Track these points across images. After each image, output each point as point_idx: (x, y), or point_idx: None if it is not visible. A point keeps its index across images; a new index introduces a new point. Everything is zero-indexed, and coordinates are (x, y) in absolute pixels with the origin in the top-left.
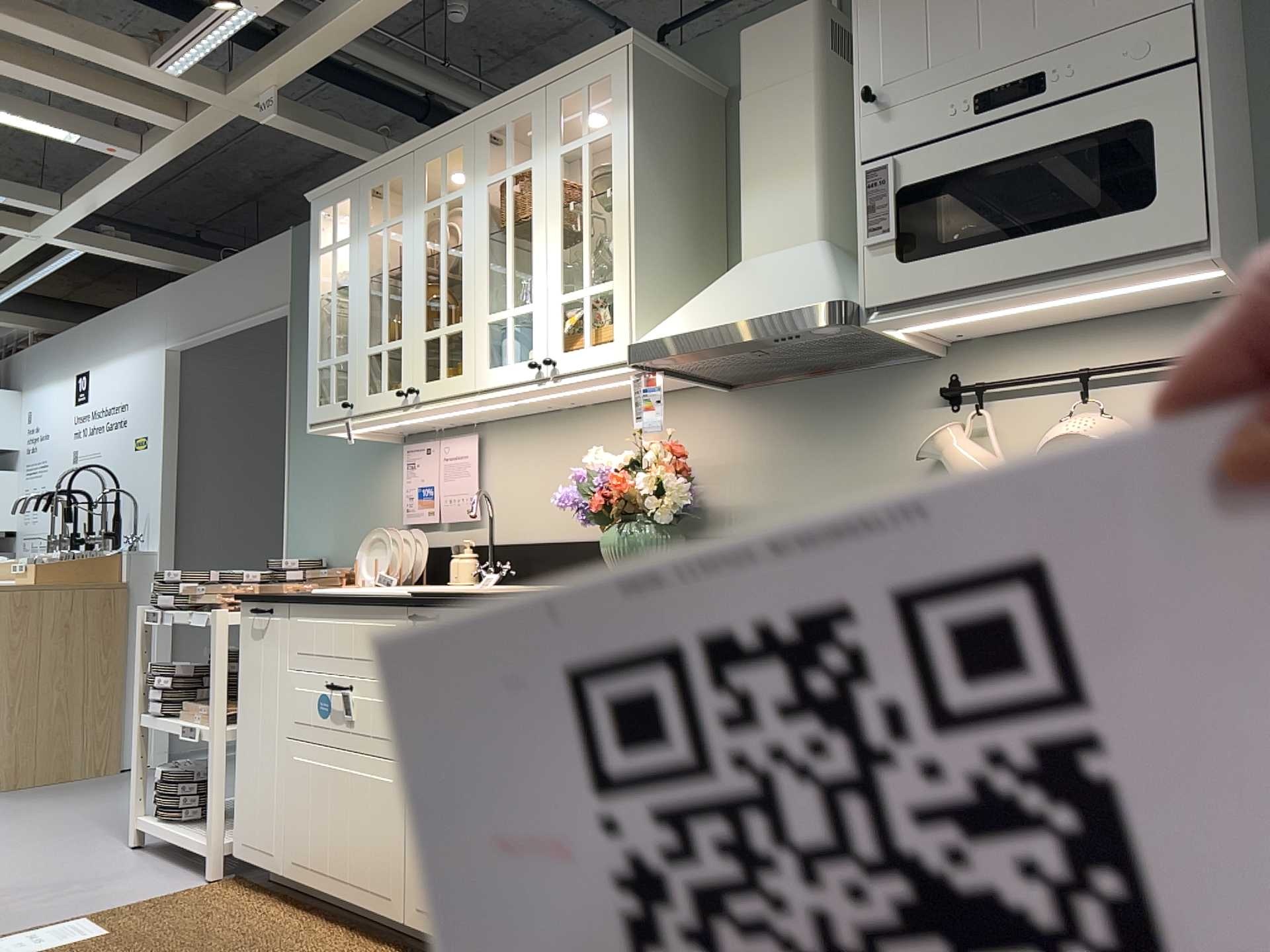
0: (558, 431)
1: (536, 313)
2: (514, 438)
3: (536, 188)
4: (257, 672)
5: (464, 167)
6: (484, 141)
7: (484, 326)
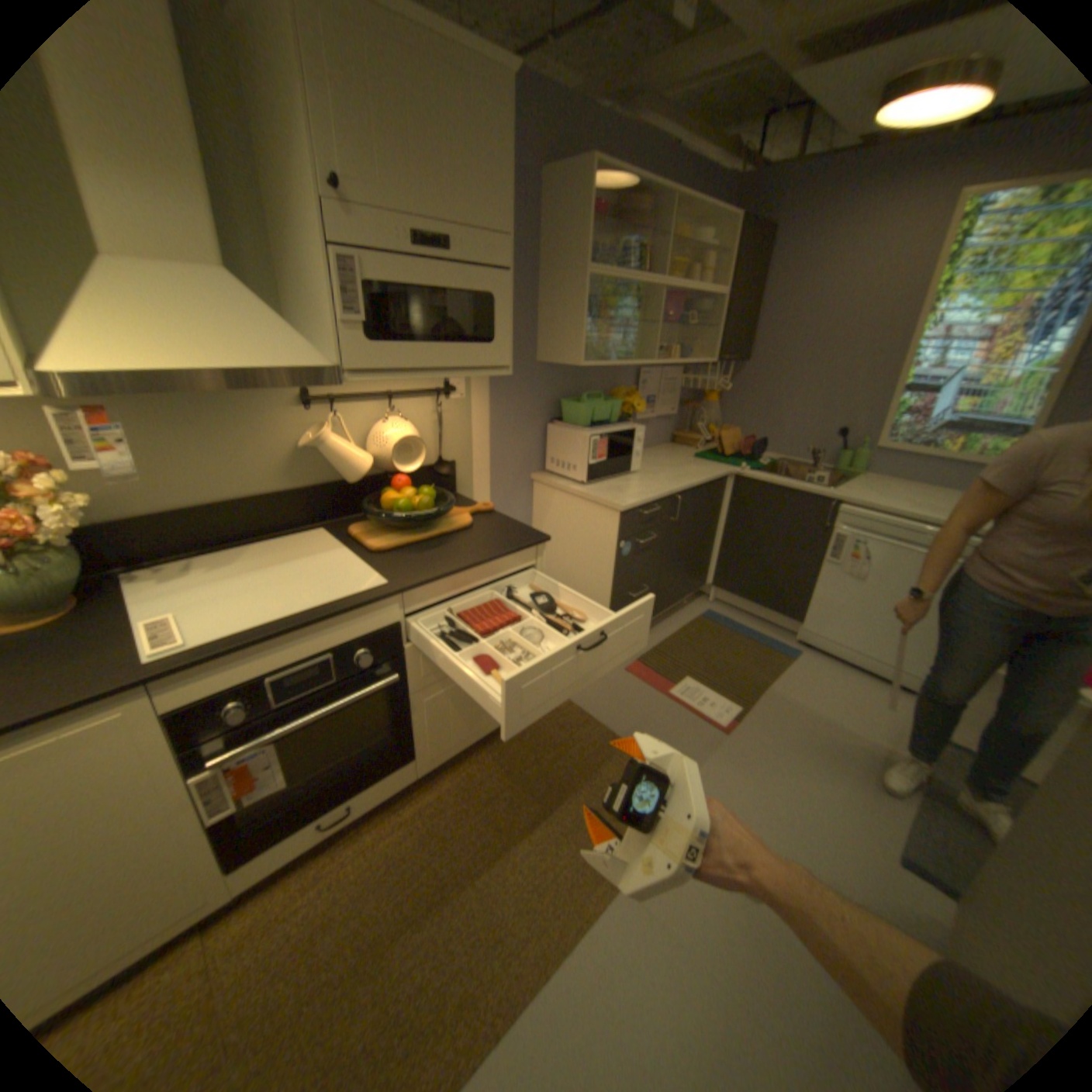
0: None
1: None
2: None
3: None
4: None
5: None
6: None
7: None
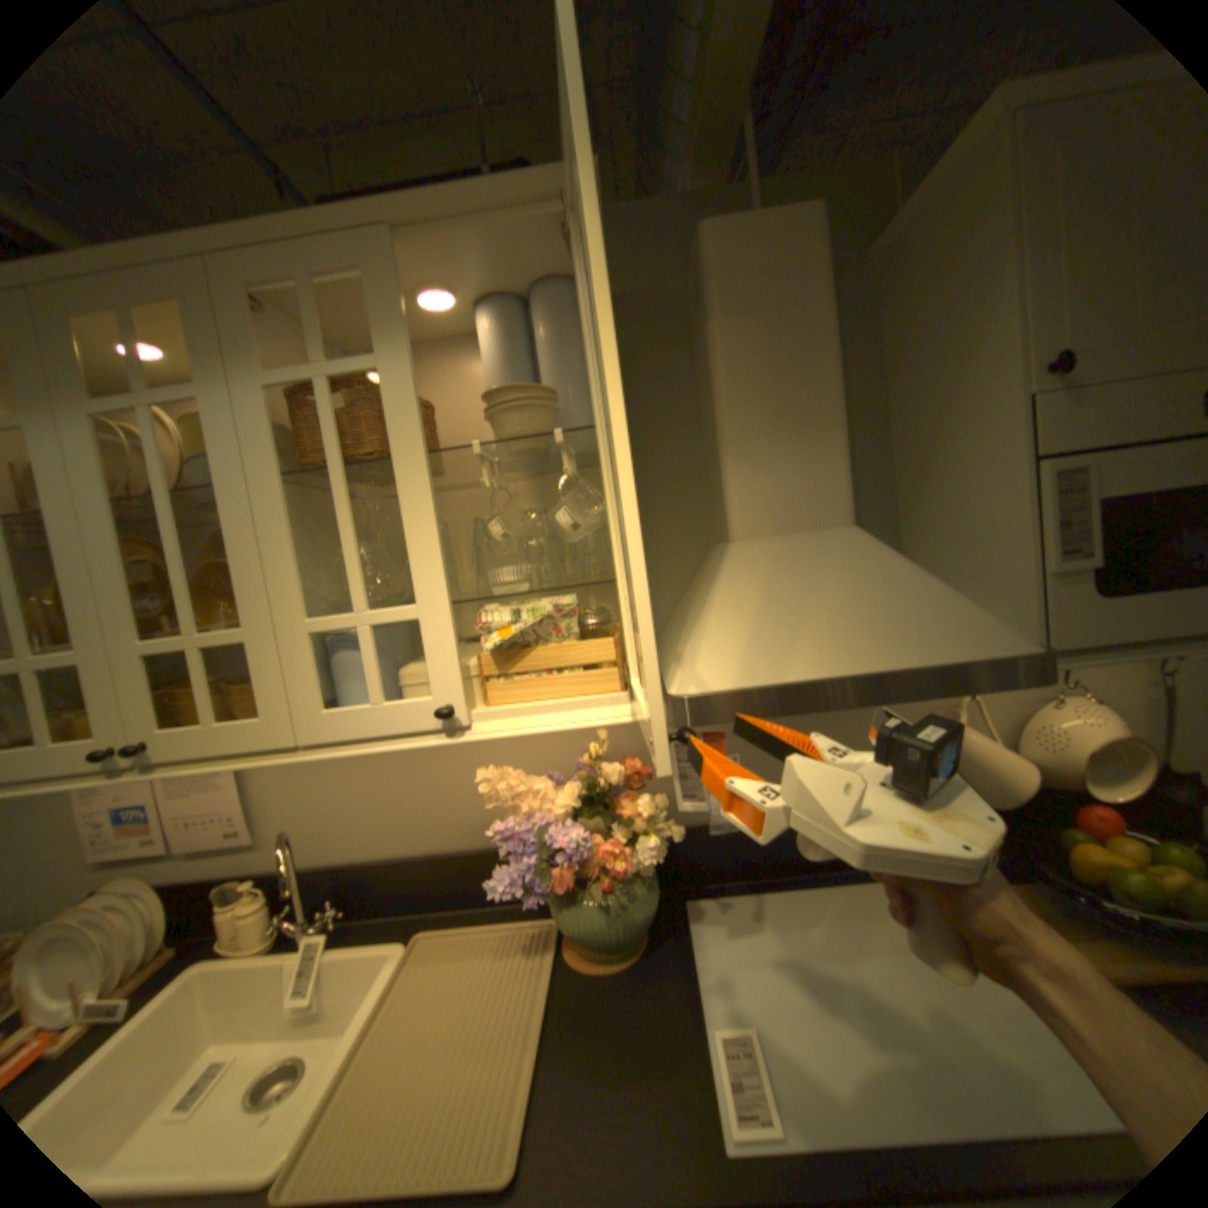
0: None
1: (430, 623)
2: None
3: (394, 405)
4: None
5: (189, 339)
6: (238, 296)
7: (303, 639)
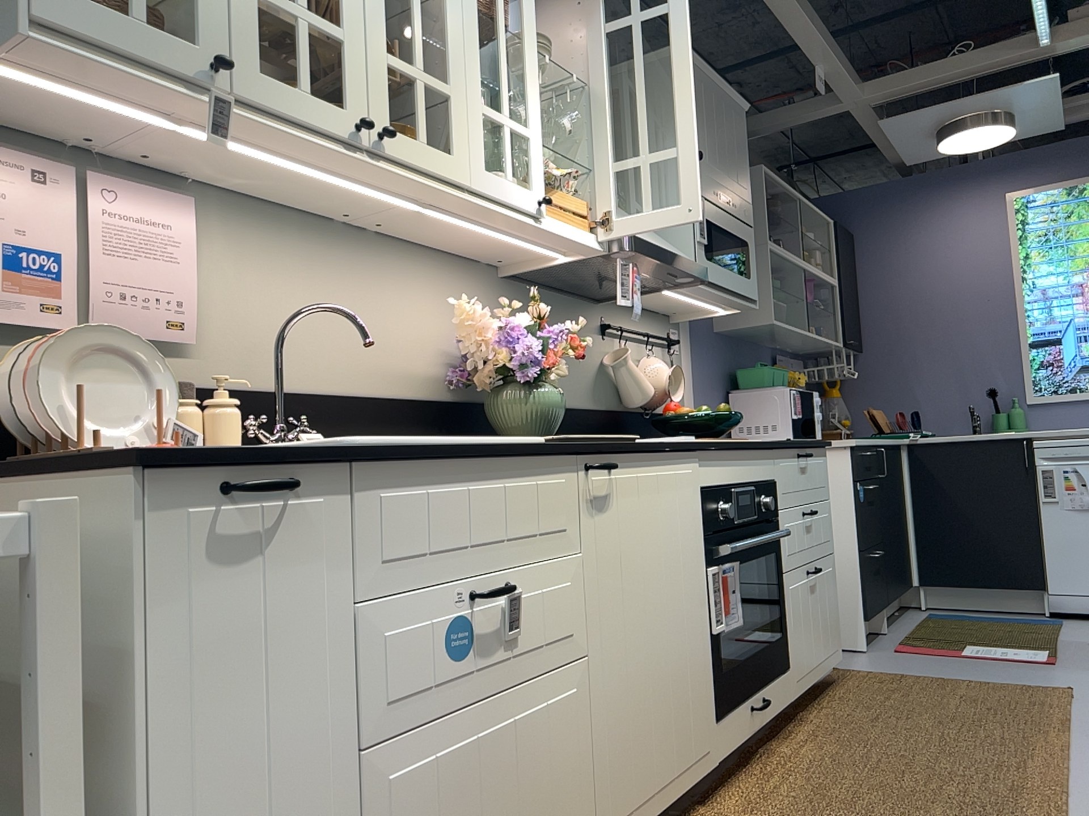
0: (332, 250)
1: (535, 145)
2: (257, 232)
3: (528, 11)
4: (238, 649)
5: None
6: None
7: (480, 116)
